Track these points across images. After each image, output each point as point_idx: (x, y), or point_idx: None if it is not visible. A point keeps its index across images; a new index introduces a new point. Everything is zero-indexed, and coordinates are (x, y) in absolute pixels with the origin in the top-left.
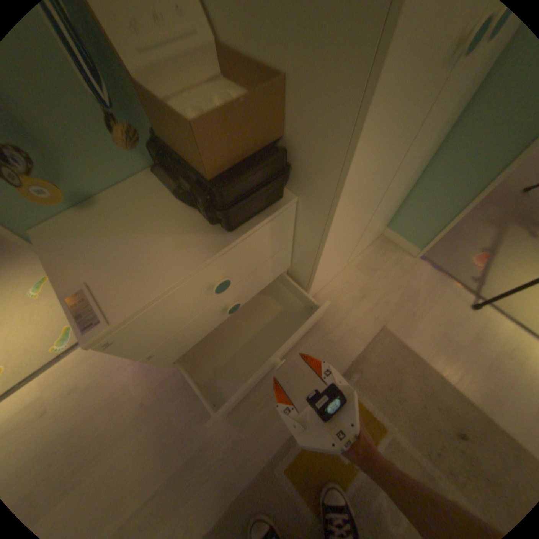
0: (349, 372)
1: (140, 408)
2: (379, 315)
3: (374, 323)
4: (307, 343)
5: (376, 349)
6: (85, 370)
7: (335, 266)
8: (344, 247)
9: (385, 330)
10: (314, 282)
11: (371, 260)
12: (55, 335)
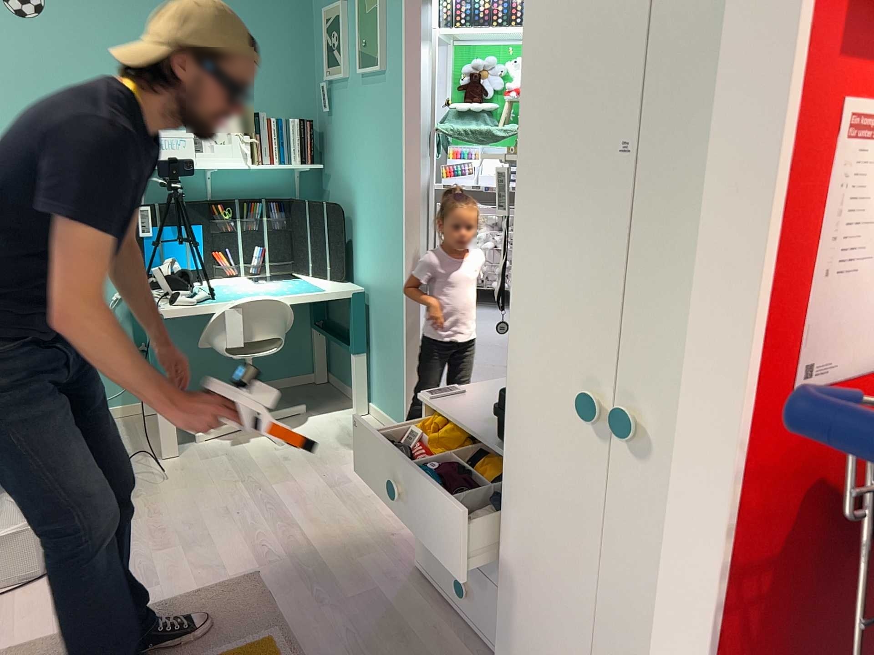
0: None
1: (391, 534)
2: None
3: None
4: None
5: None
6: None
7: None
8: (543, 650)
9: None
10: (499, 645)
11: None
12: None
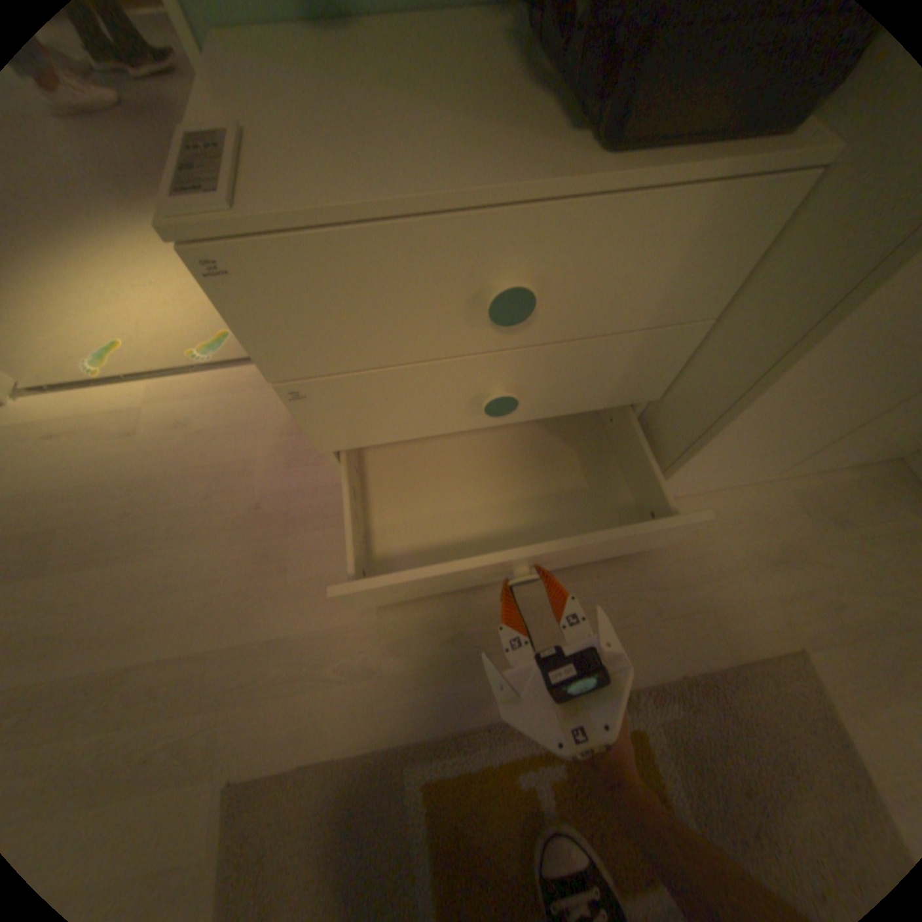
0: (665, 693)
1: (253, 509)
2: (803, 621)
3: (781, 632)
4: (602, 580)
5: (758, 686)
6: (212, 406)
7: (762, 456)
8: (833, 408)
9: (804, 661)
10: (698, 457)
11: (845, 501)
12: (203, 335)
